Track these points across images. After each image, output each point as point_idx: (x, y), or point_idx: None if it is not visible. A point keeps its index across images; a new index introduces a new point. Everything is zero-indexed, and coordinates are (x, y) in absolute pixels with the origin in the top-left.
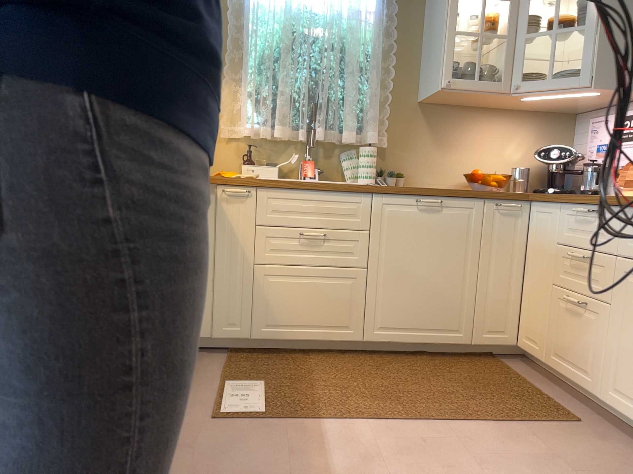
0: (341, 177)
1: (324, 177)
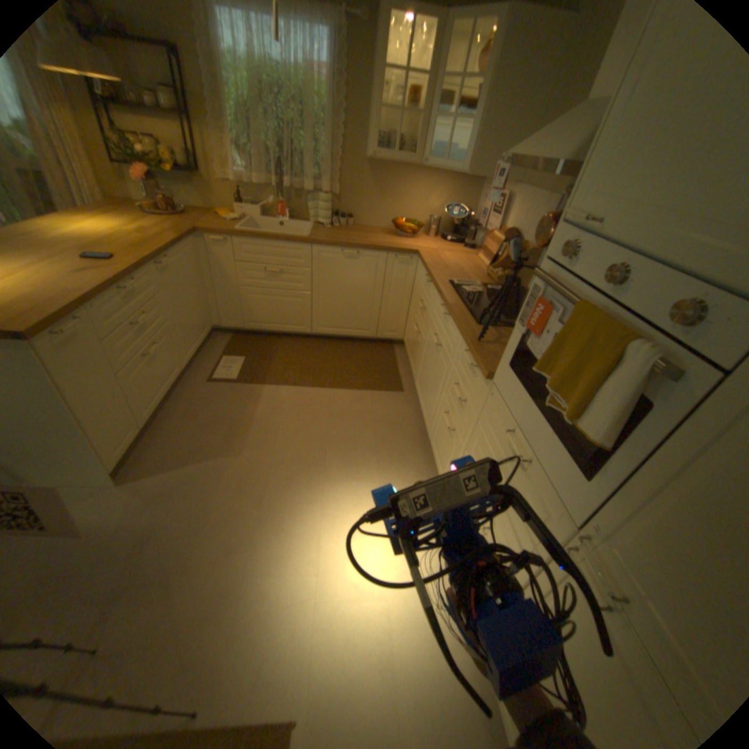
0: (308, 216)
1: (296, 215)
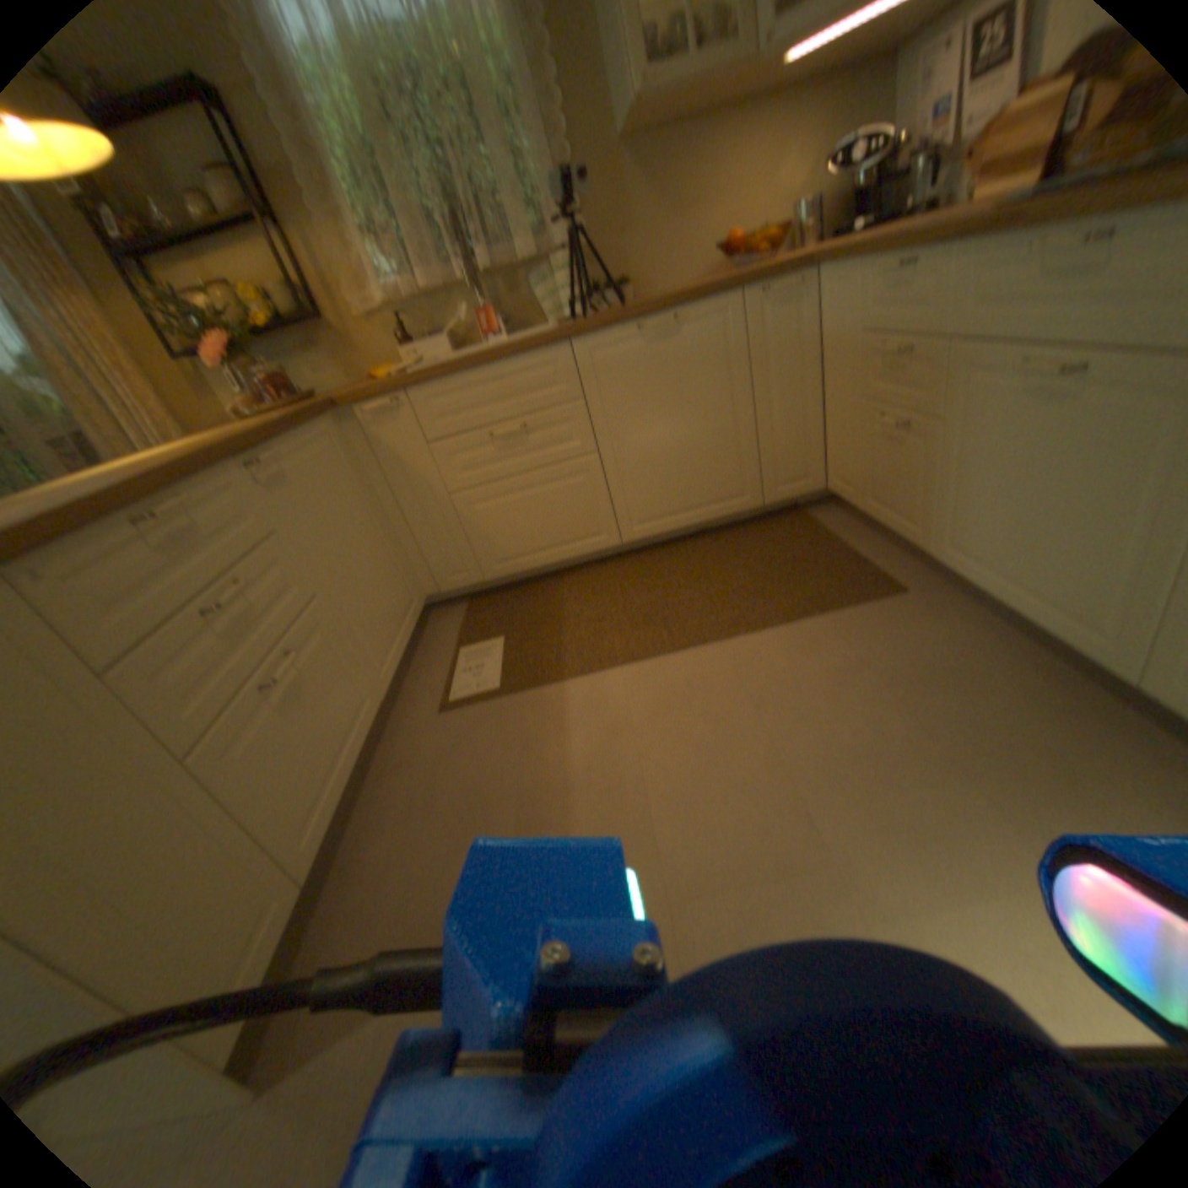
0: (538, 314)
1: (514, 324)
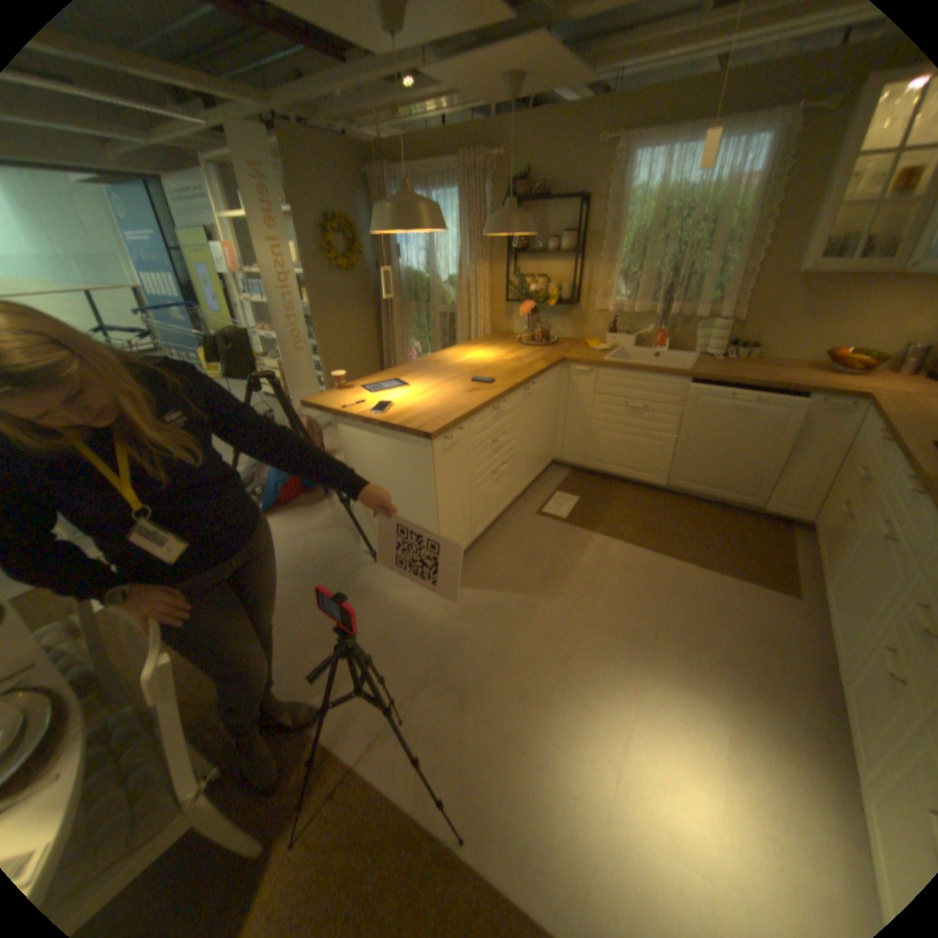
0: (694, 345)
1: (677, 344)
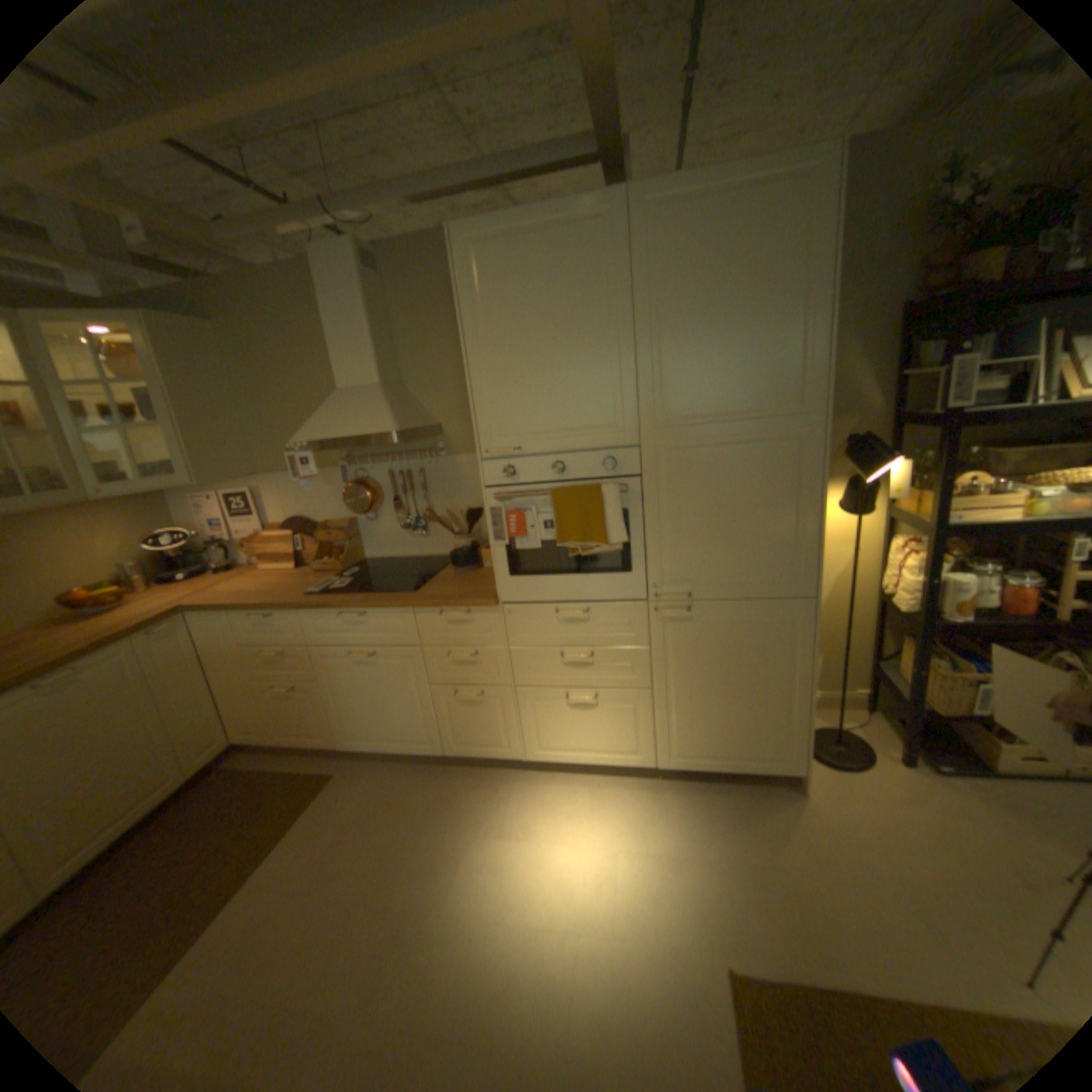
0: None
1: None
